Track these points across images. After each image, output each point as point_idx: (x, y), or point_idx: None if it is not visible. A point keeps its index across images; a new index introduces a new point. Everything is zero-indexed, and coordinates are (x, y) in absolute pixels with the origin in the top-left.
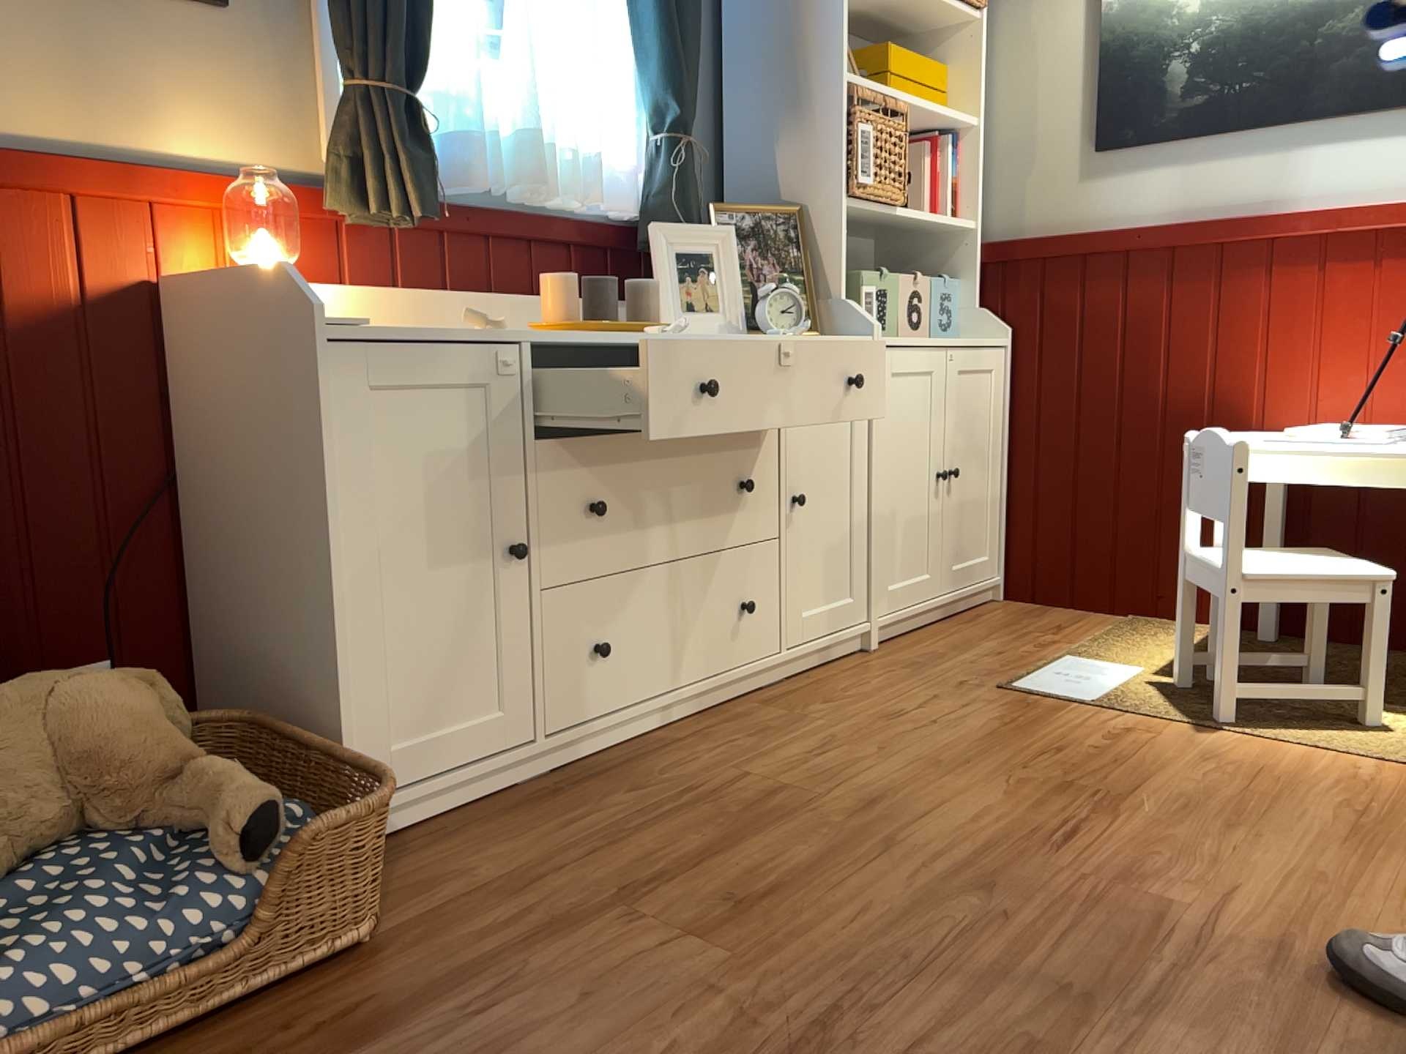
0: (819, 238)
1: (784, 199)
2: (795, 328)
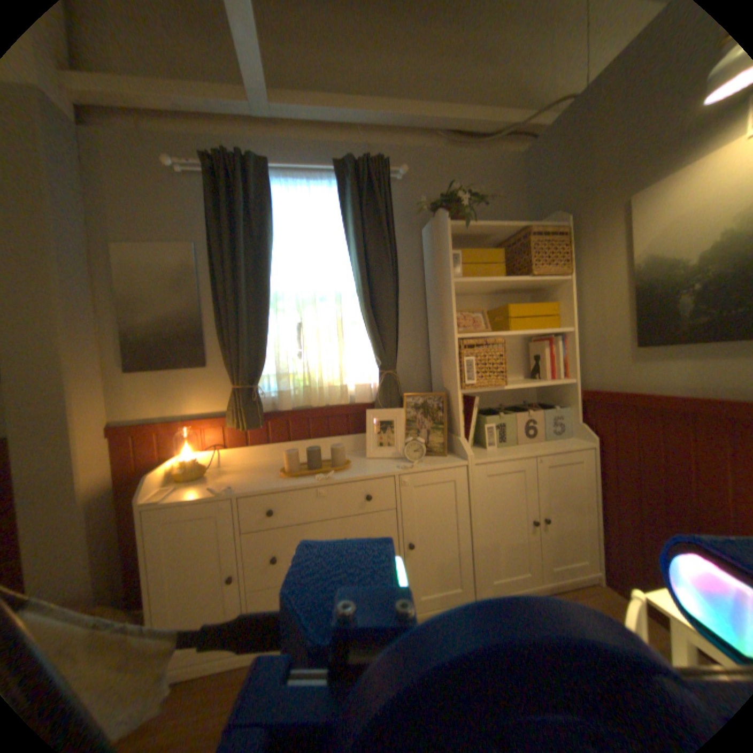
0: (453, 406)
1: (444, 386)
2: (420, 459)
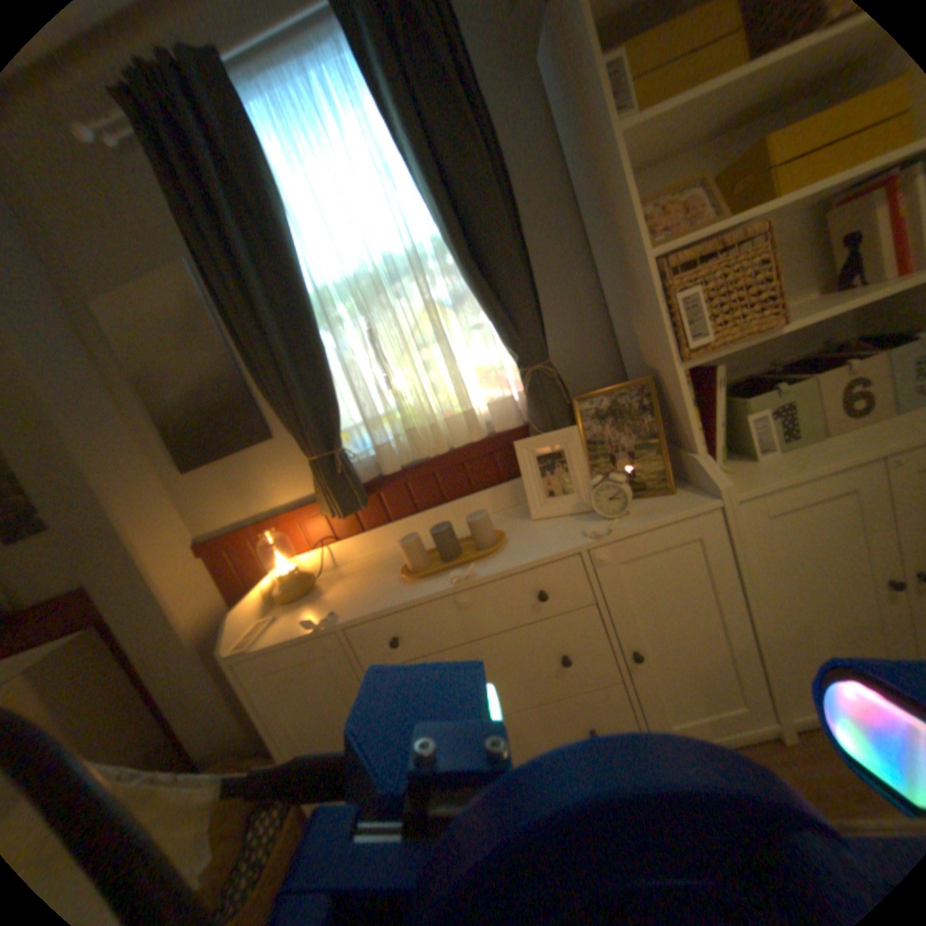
0: (673, 397)
1: (648, 362)
2: (624, 510)
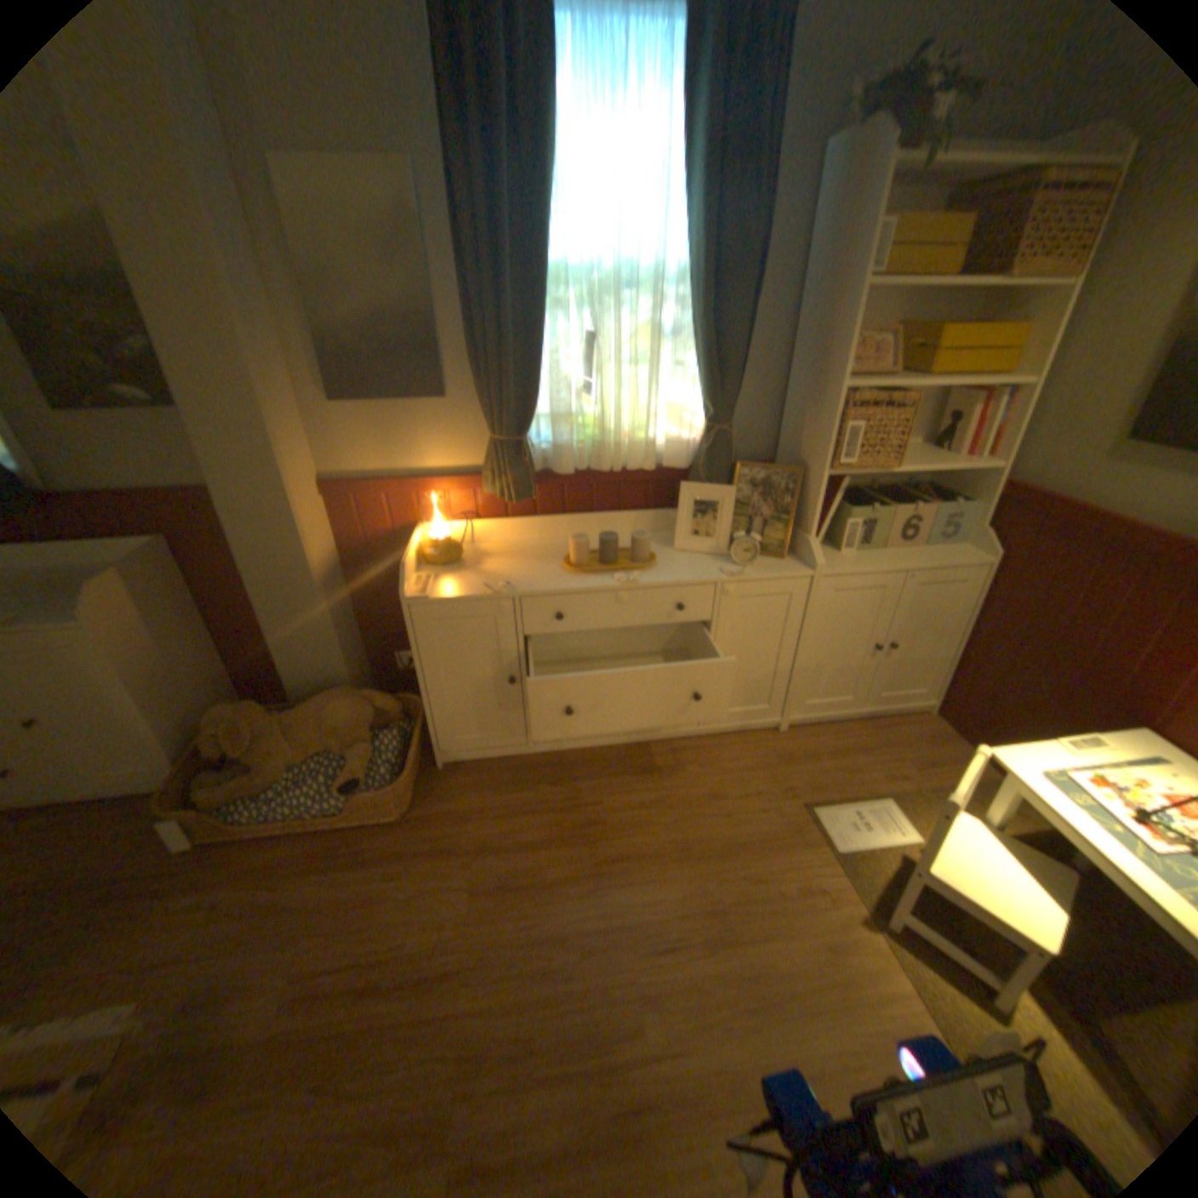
0: (809, 492)
1: (801, 456)
2: (749, 563)
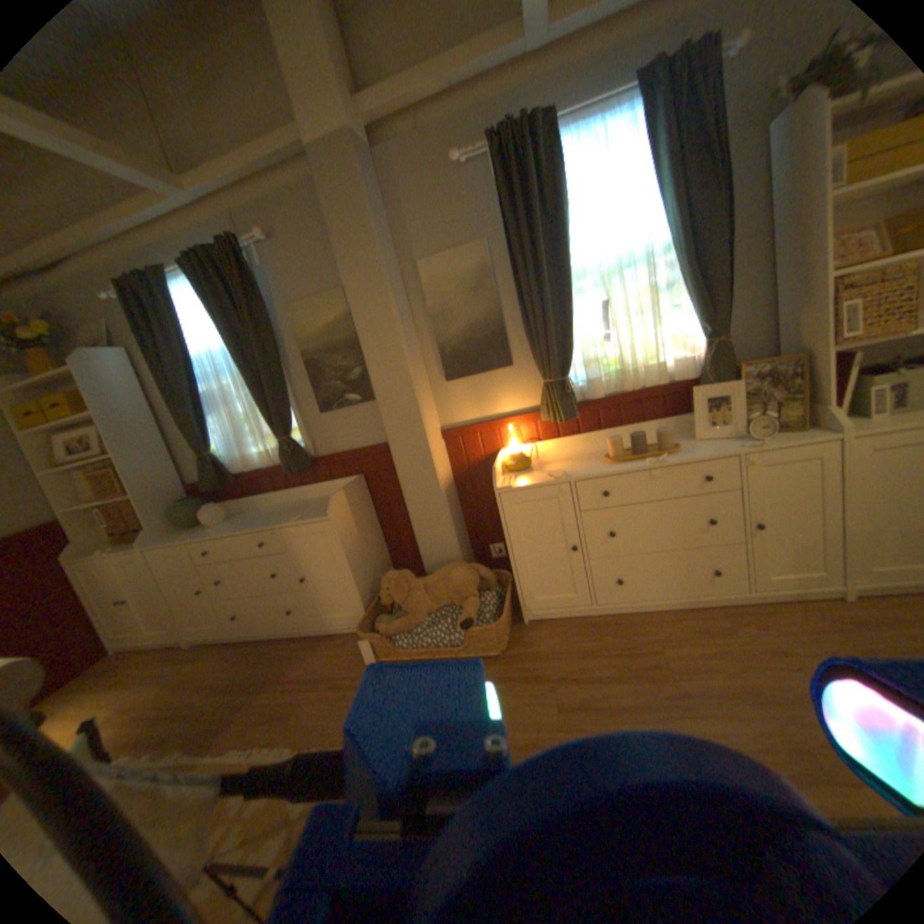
0: (819, 369)
1: (803, 344)
2: (770, 436)
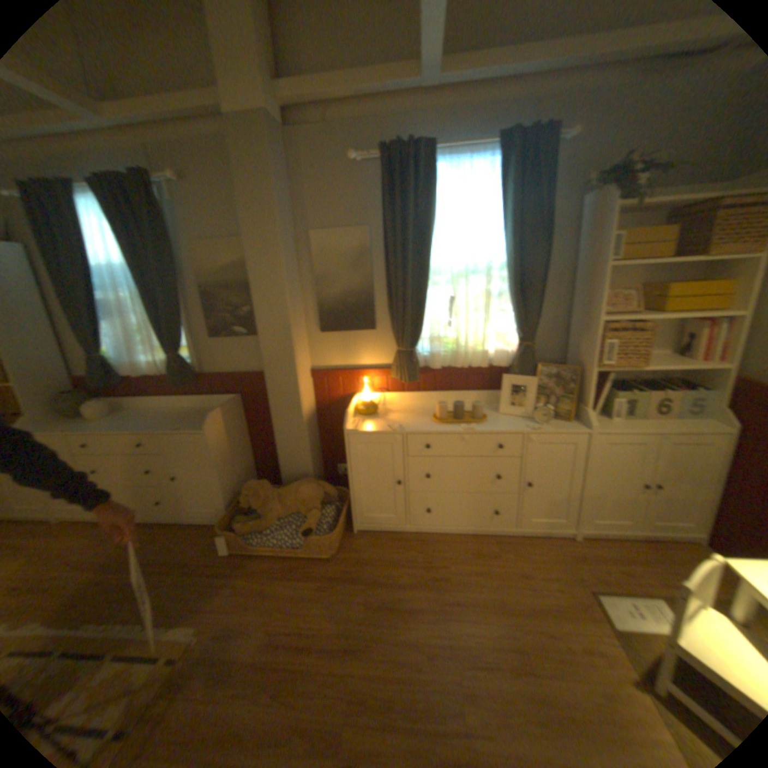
0: (586, 381)
1: (580, 360)
2: (547, 423)
